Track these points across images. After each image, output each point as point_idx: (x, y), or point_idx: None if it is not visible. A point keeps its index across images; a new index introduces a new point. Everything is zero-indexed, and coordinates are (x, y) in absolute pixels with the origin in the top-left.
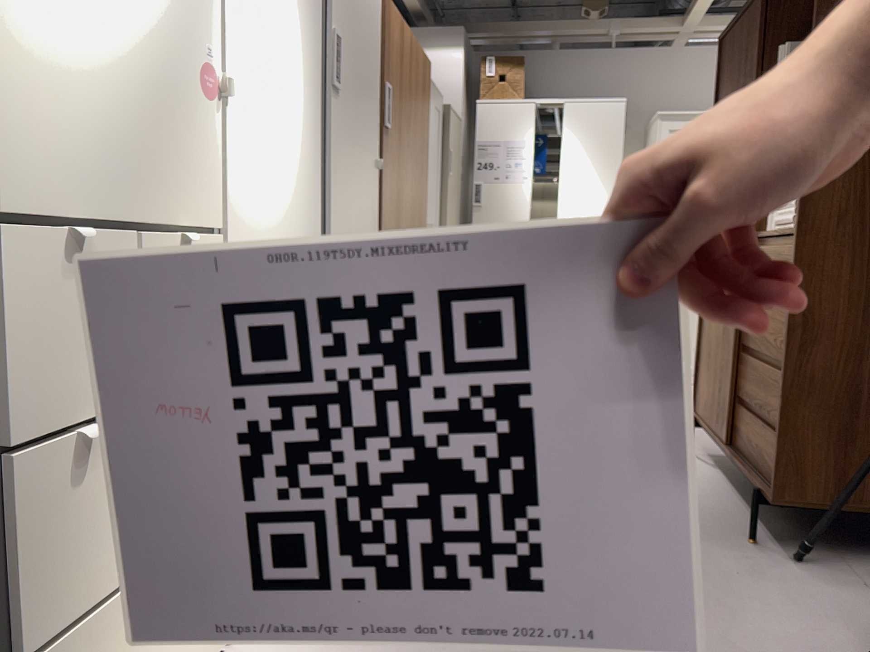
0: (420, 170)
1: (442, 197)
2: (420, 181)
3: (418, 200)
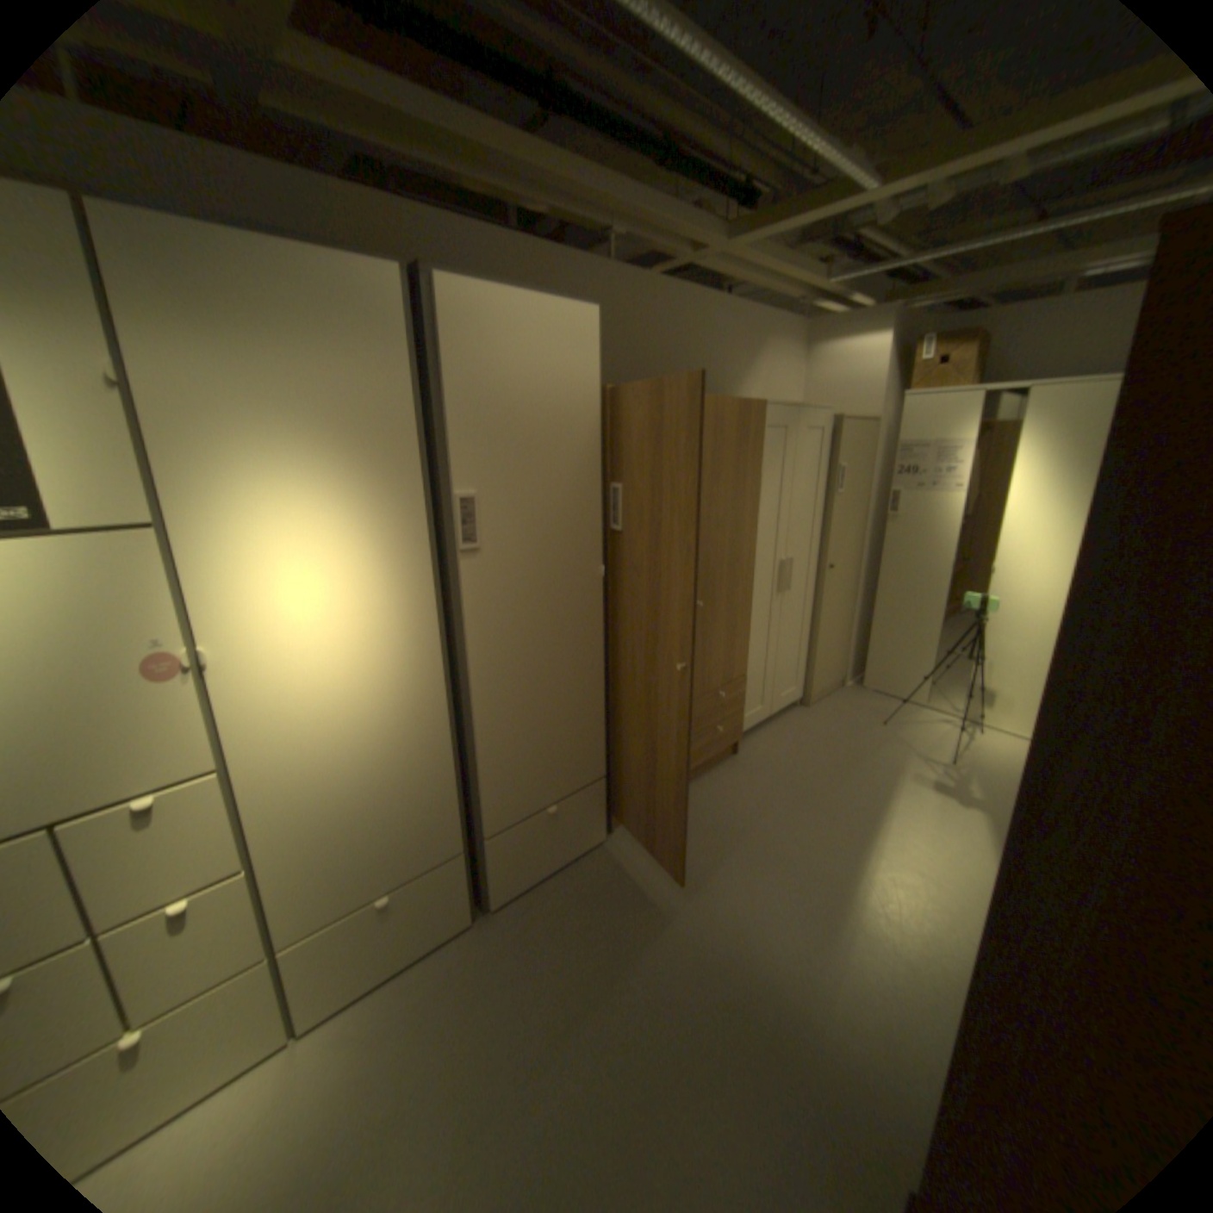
0: (735, 530)
1: (826, 520)
2: (734, 541)
3: (730, 562)
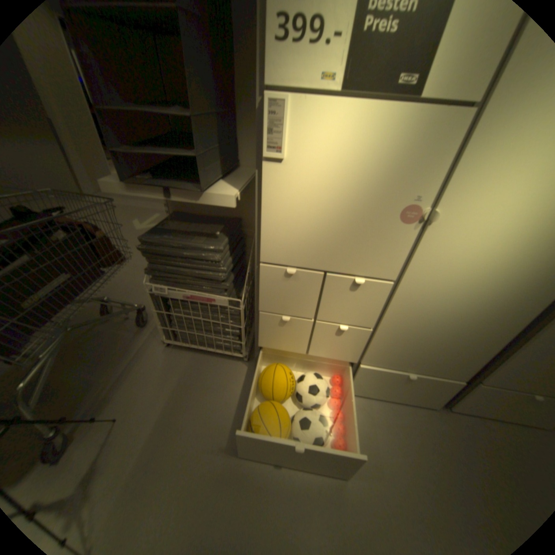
0: None
1: None
2: None
3: None
